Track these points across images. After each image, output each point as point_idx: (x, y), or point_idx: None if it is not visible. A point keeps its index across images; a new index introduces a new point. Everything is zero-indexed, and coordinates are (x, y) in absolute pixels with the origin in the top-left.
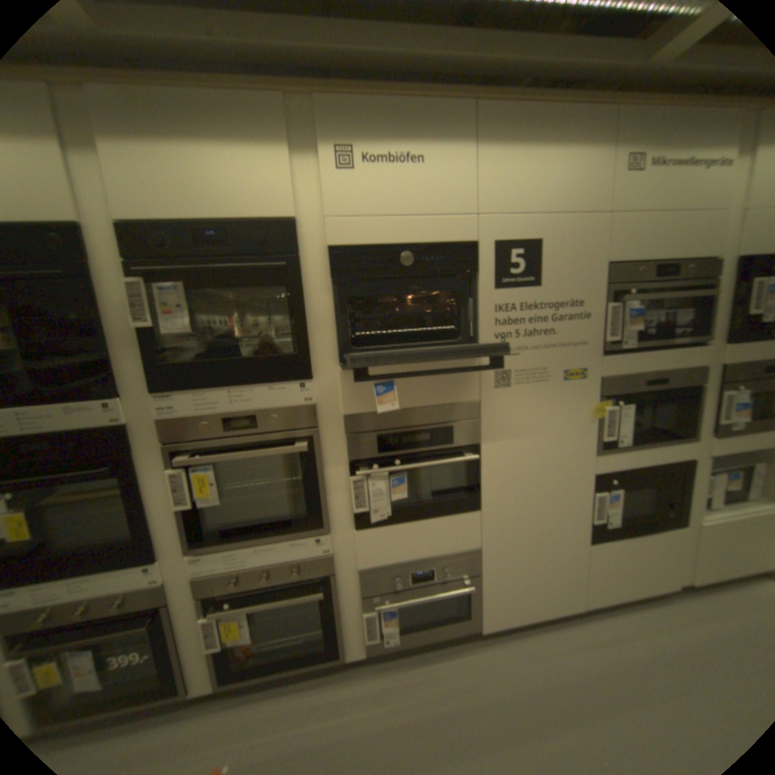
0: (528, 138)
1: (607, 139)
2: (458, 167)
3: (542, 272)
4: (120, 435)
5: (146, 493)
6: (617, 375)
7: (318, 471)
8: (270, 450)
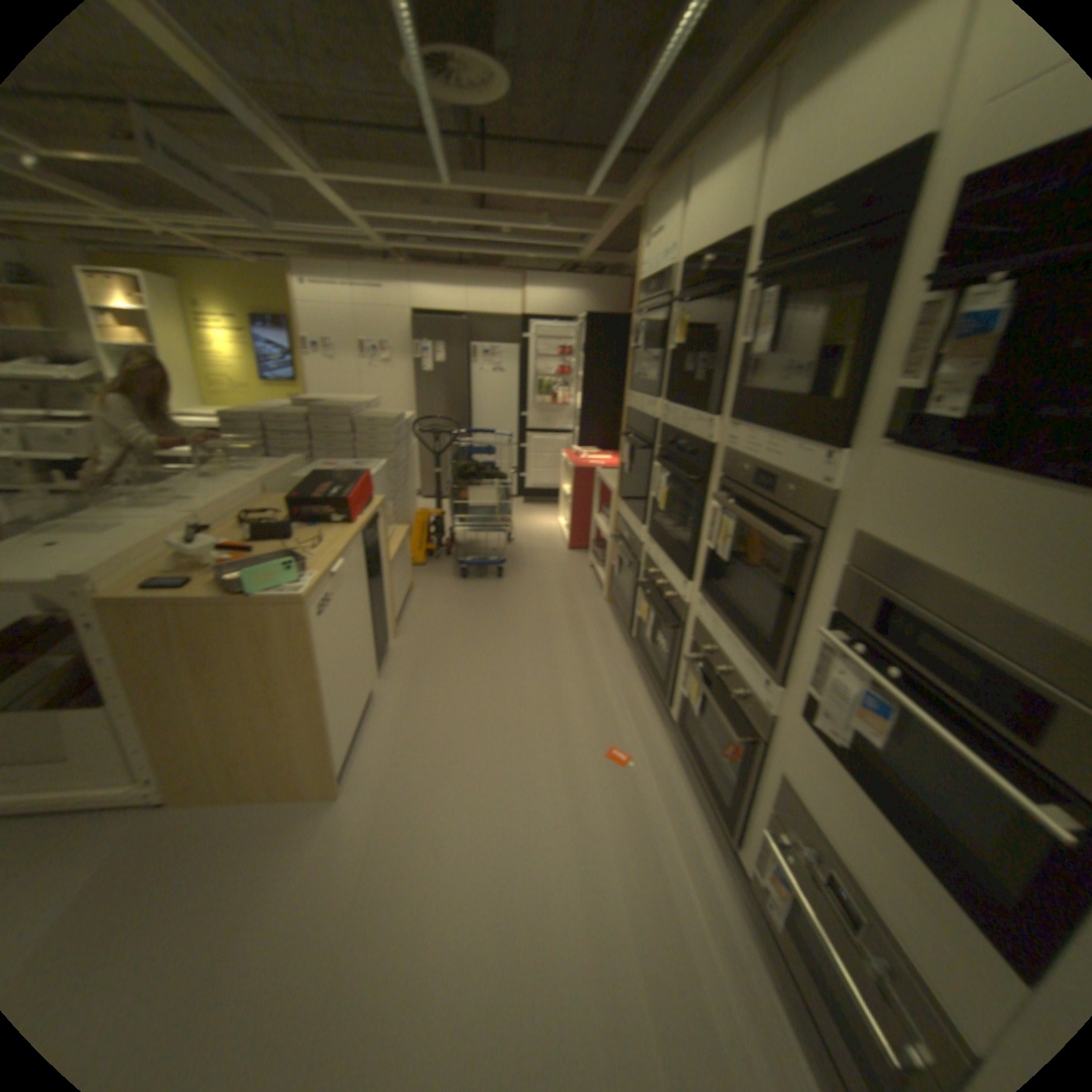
0: None
1: None
2: None
3: None
4: (706, 452)
5: (704, 516)
6: None
7: (799, 592)
8: (763, 525)
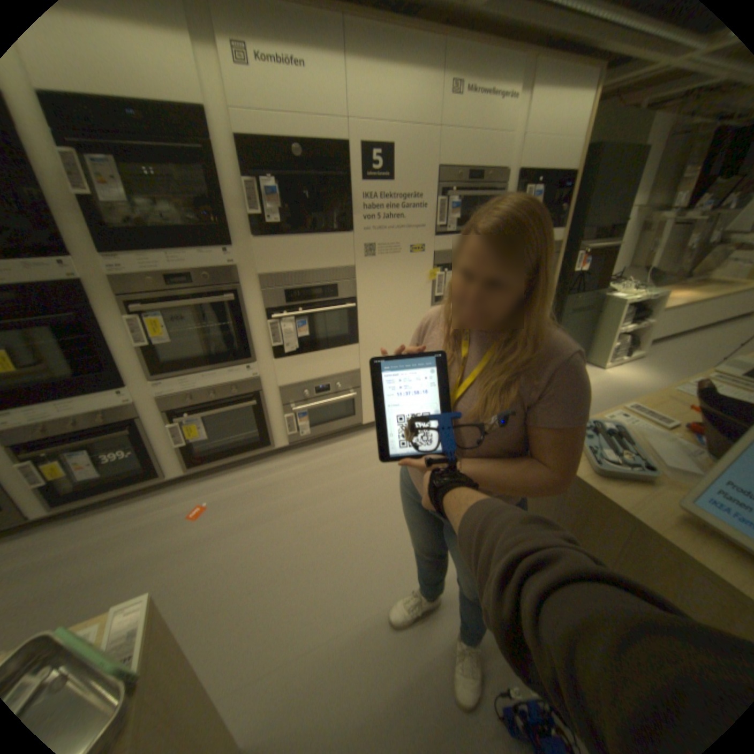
0: (382, 57)
1: (437, 66)
2: (331, 75)
3: (394, 171)
4: (77, 287)
5: (107, 334)
6: (443, 250)
7: (243, 316)
8: (205, 299)
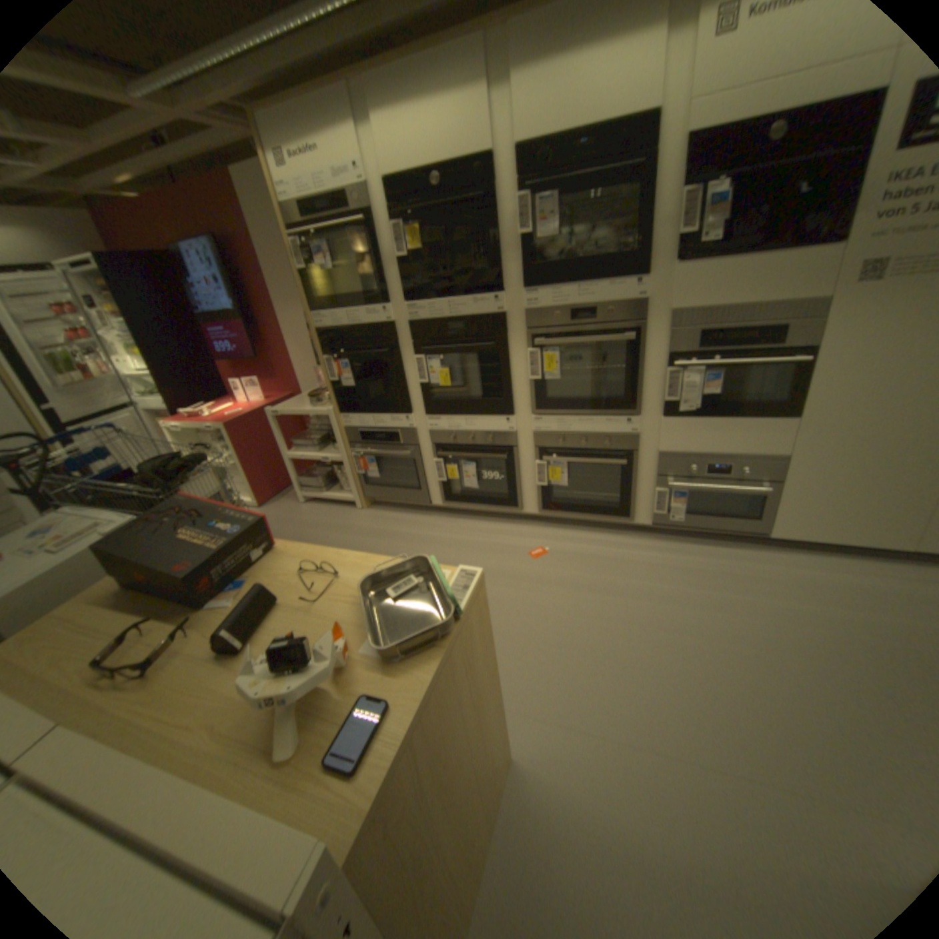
0: None
1: None
2: None
3: None
4: (501, 320)
5: (512, 365)
6: None
7: (639, 360)
8: (603, 336)
